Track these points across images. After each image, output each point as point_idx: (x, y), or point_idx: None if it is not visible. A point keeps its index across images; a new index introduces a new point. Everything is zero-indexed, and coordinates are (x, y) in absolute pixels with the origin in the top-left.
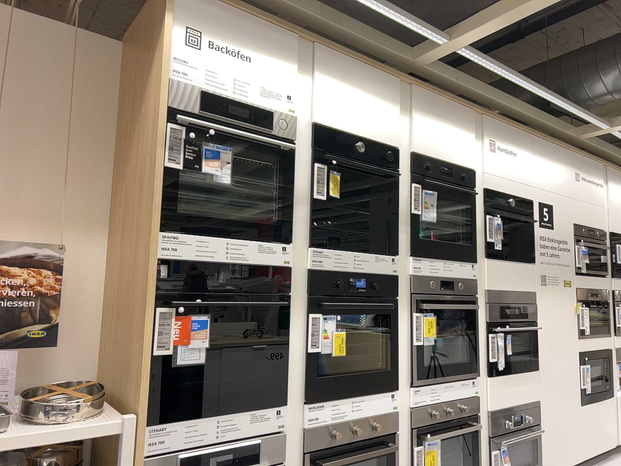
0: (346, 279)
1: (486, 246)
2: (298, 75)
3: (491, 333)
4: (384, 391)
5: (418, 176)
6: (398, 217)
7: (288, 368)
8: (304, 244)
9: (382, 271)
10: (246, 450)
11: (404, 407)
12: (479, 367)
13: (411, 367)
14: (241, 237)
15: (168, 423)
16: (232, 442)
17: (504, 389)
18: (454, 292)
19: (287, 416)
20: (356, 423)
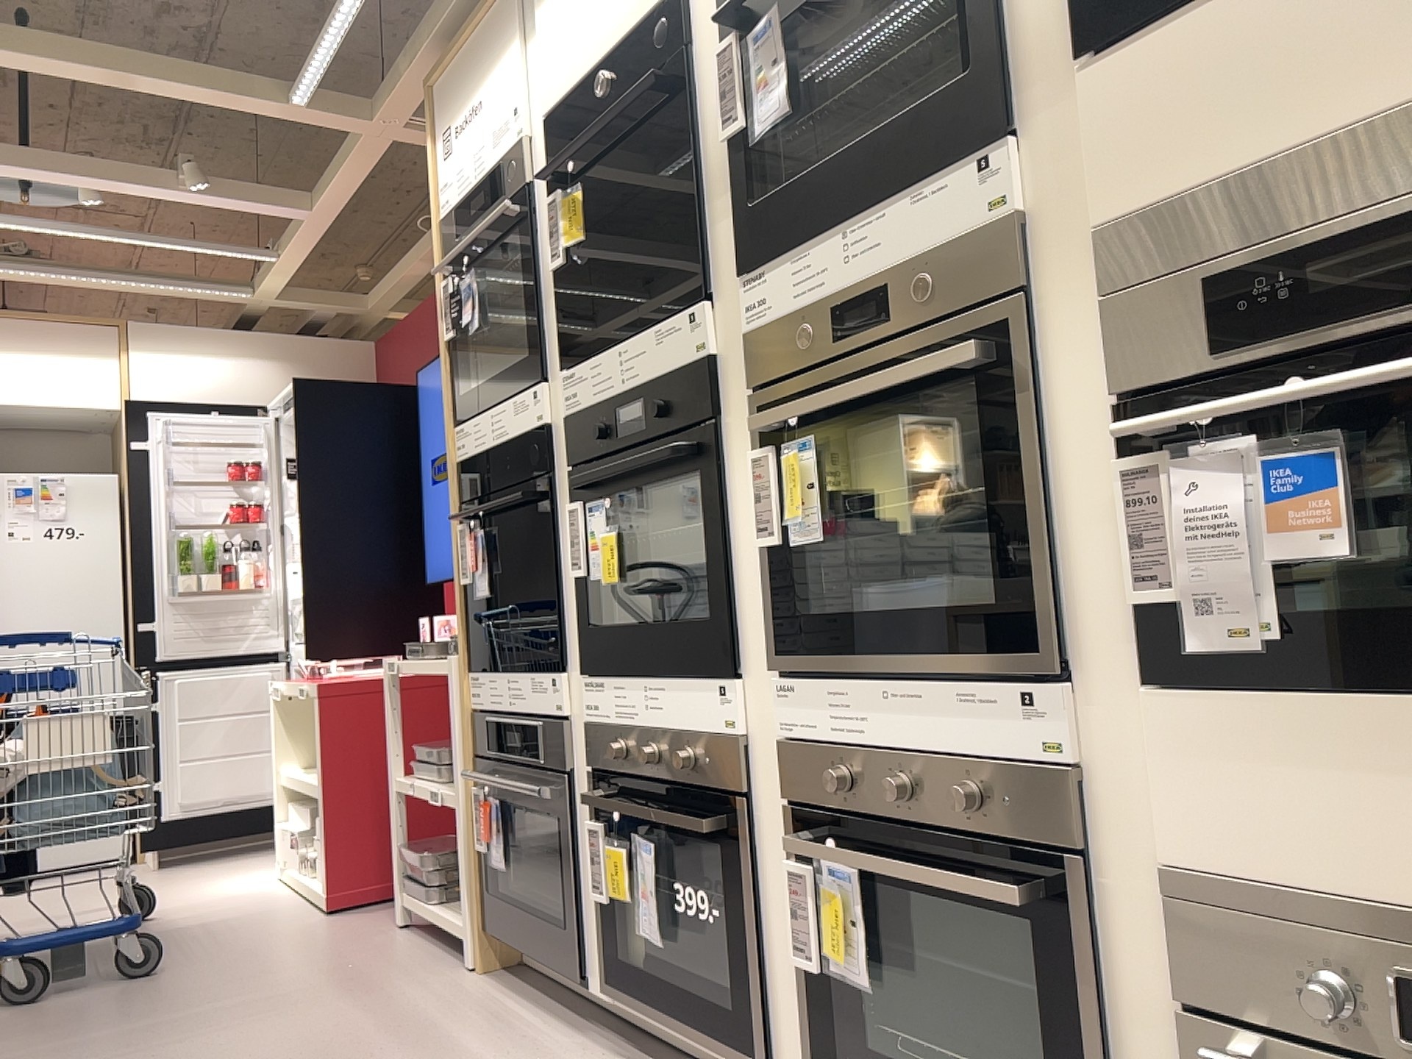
0: (610, 412)
1: (1074, 5)
2: (522, 53)
3: (1149, 452)
4: (703, 676)
5: (724, 12)
6: (705, 183)
7: (564, 608)
8: (560, 369)
9: (670, 360)
10: (530, 735)
11: (768, 733)
12: (1097, 637)
13: (771, 616)
14: (499, 399)
15: (480, 674)
16: (528, 718)
17: (1304, 785)
18: (894, 325)
19: (568, 695)
20: (656, 741)
